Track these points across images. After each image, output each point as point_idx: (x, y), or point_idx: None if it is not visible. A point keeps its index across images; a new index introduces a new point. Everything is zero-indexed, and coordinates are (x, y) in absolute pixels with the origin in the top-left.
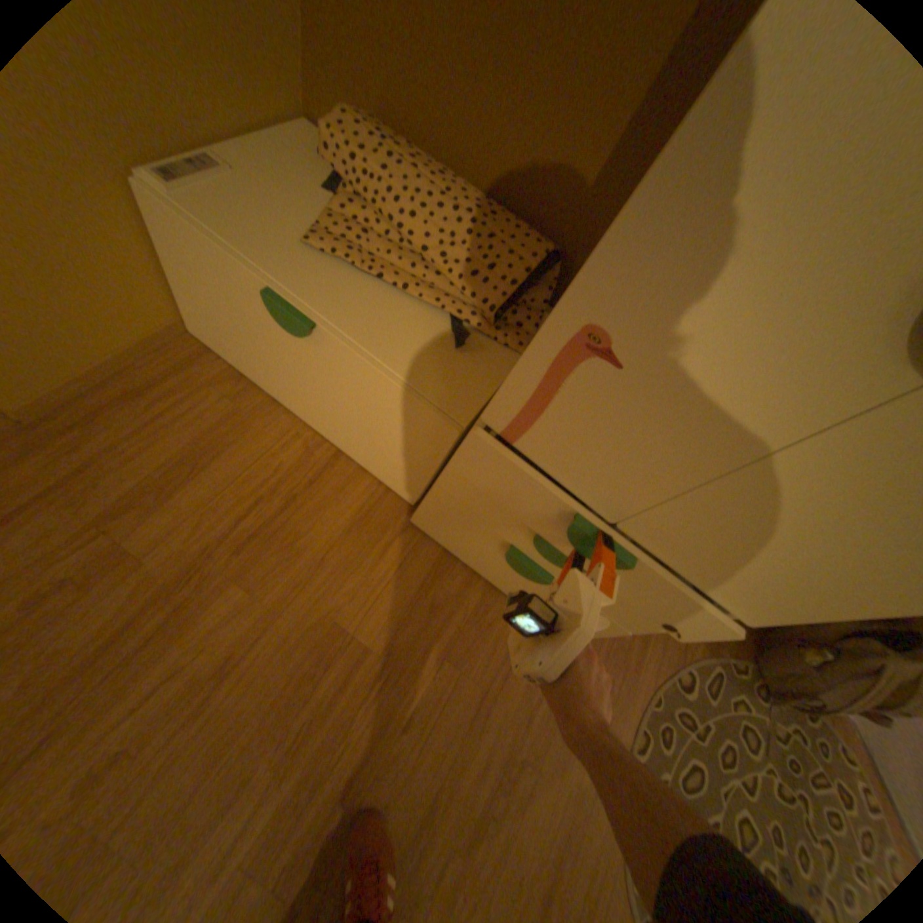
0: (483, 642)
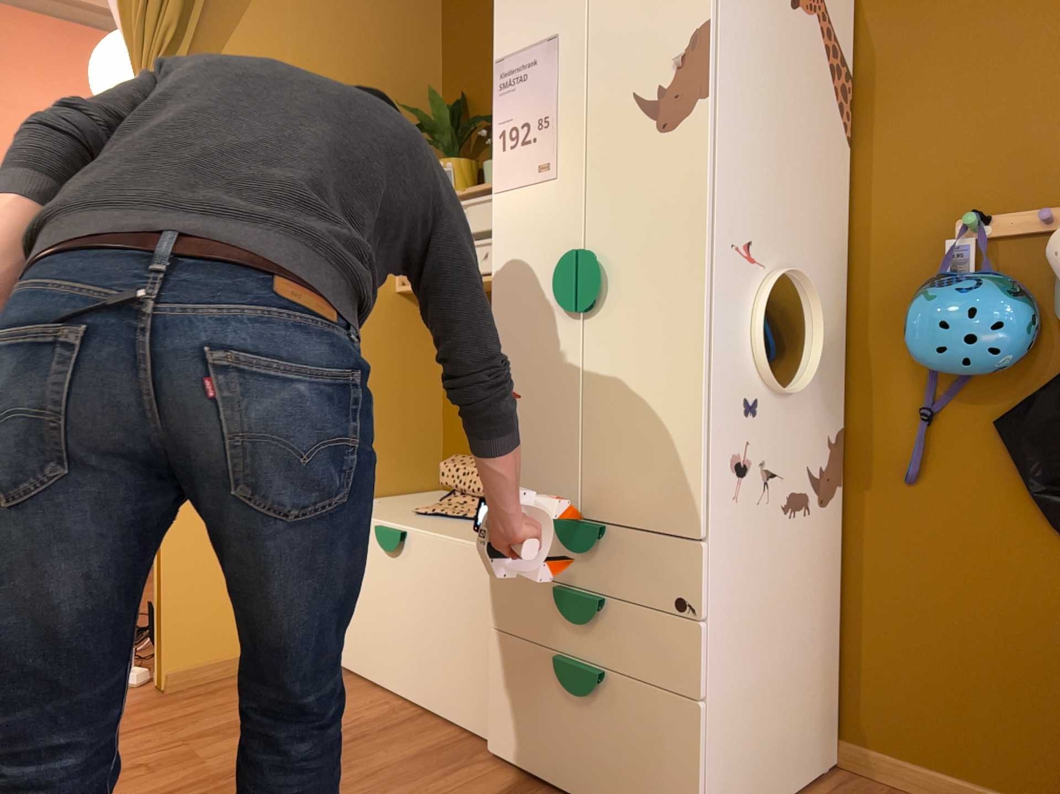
0: None
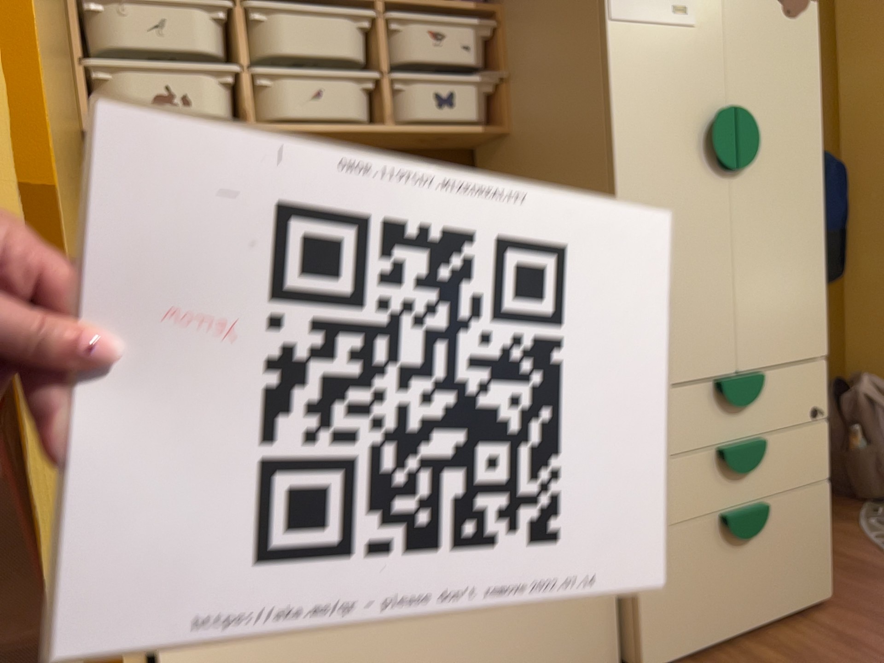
0: (833, 662)
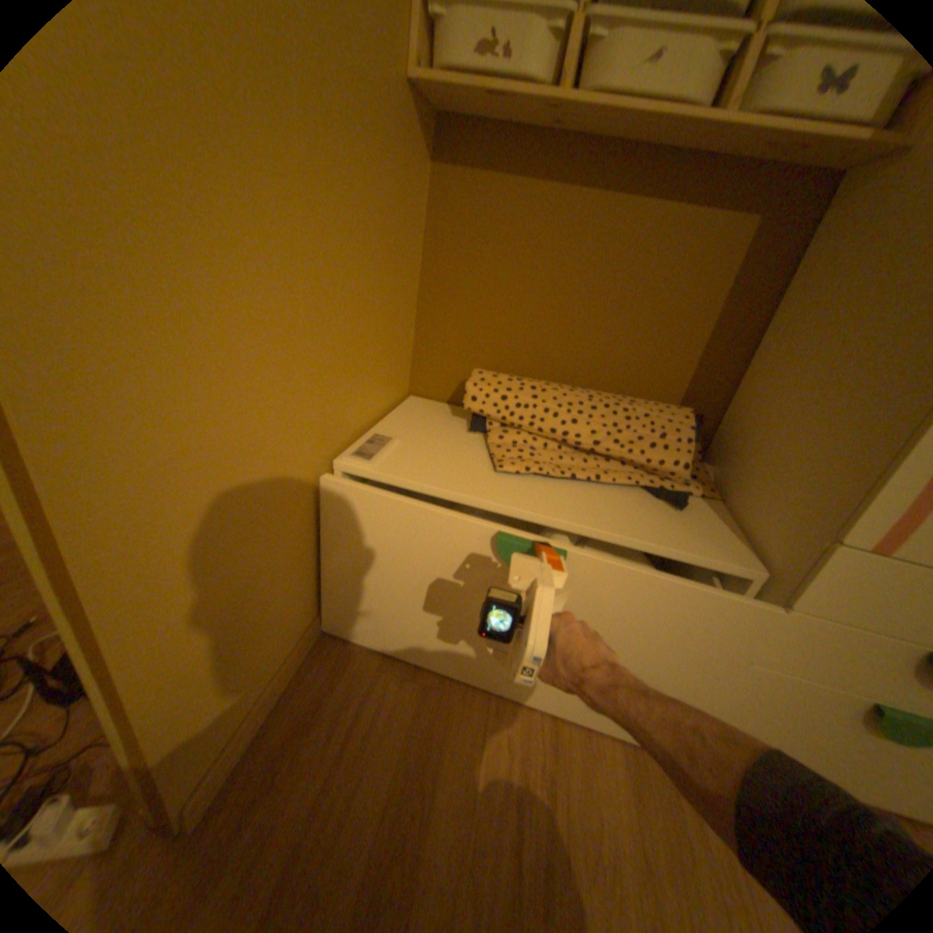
0: None
